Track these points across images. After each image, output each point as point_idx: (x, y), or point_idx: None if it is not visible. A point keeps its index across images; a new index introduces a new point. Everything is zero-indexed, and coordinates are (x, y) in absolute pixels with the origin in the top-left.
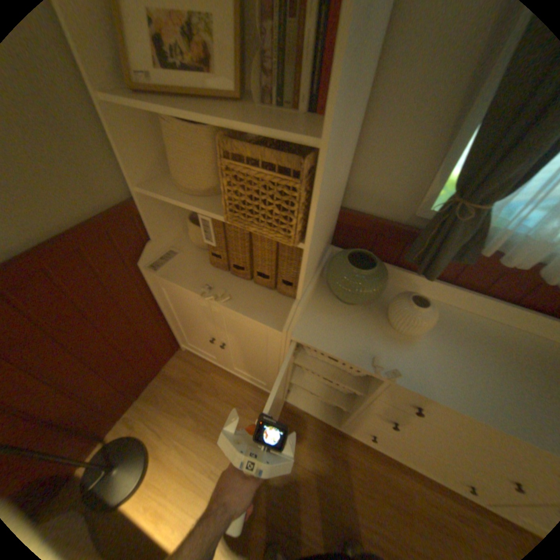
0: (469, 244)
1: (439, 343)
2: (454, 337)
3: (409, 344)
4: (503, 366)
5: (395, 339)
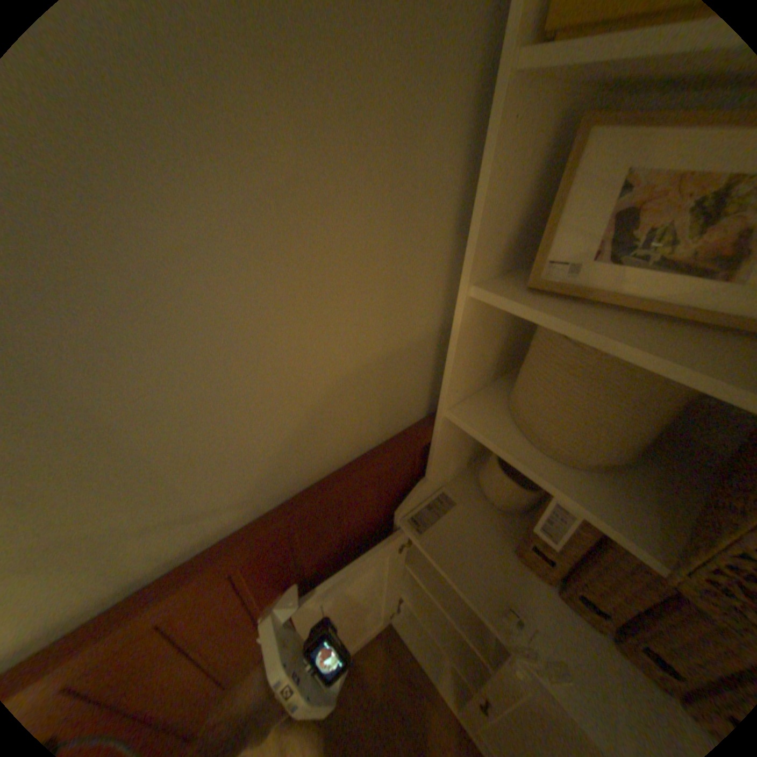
0: None
1: None
2: None
3: None
4: None
5: None
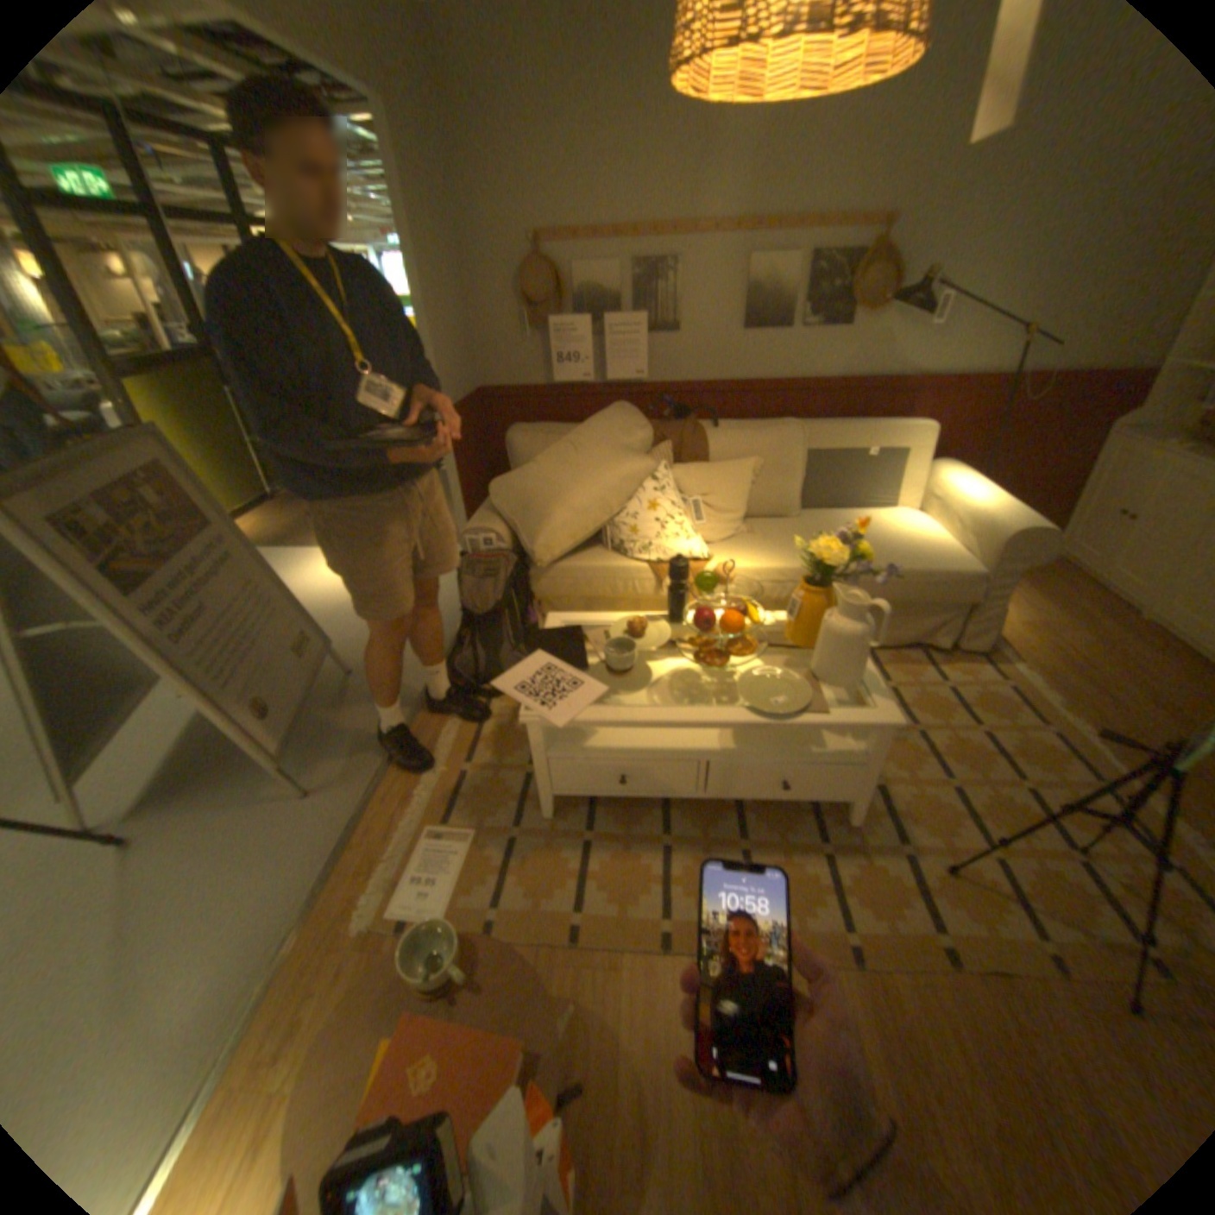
0: None
1: None
2: None
3: None
4: None
5: None
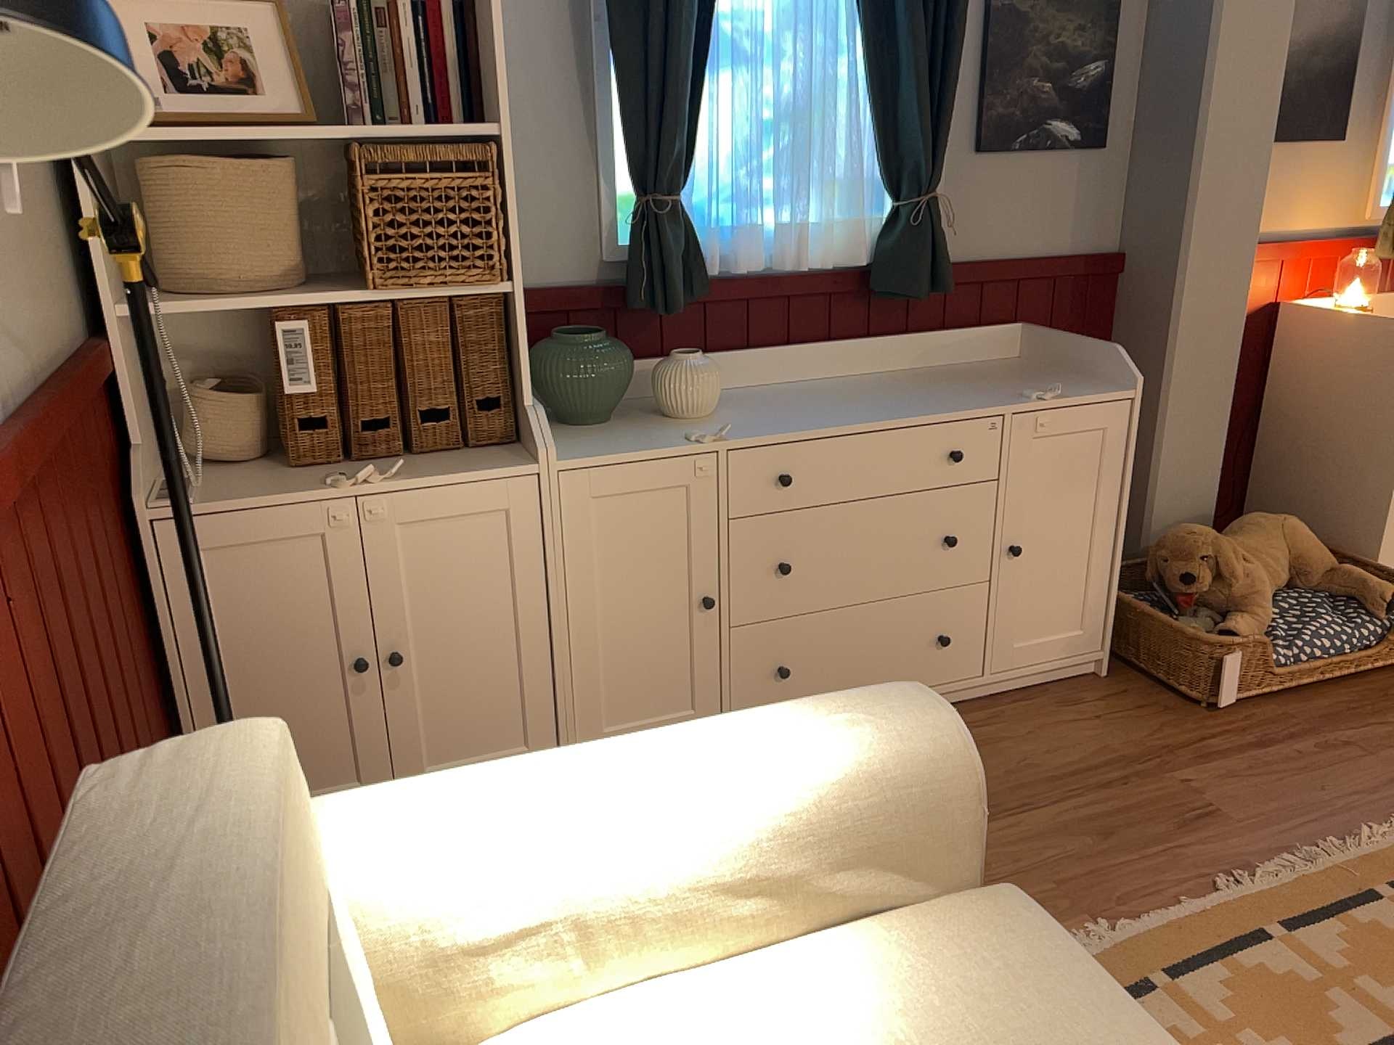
0: (685, 256)
1: (743, 410)
2: (753, 403)
3: (710, 420)
4: (822, 400)
5: (689, 423)
